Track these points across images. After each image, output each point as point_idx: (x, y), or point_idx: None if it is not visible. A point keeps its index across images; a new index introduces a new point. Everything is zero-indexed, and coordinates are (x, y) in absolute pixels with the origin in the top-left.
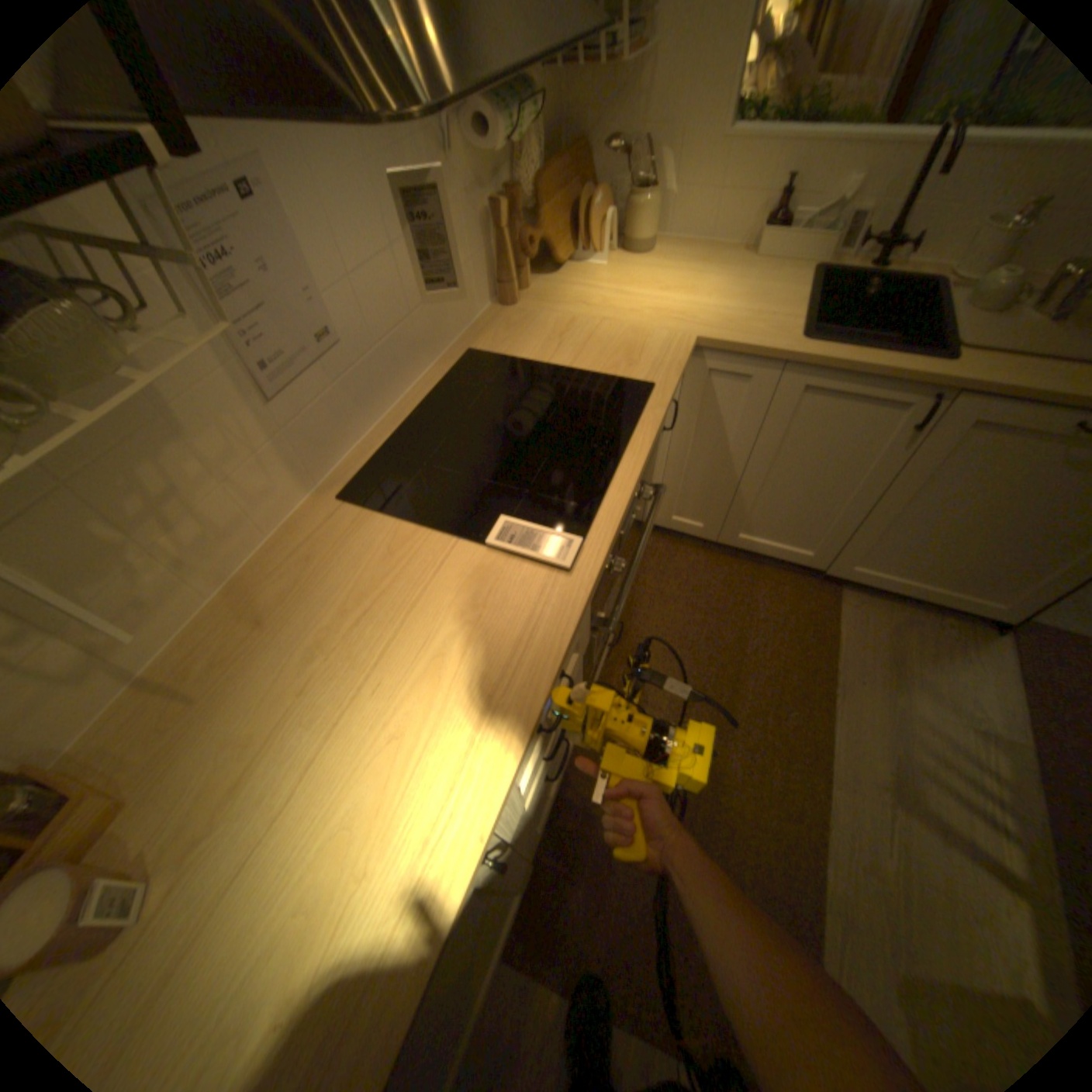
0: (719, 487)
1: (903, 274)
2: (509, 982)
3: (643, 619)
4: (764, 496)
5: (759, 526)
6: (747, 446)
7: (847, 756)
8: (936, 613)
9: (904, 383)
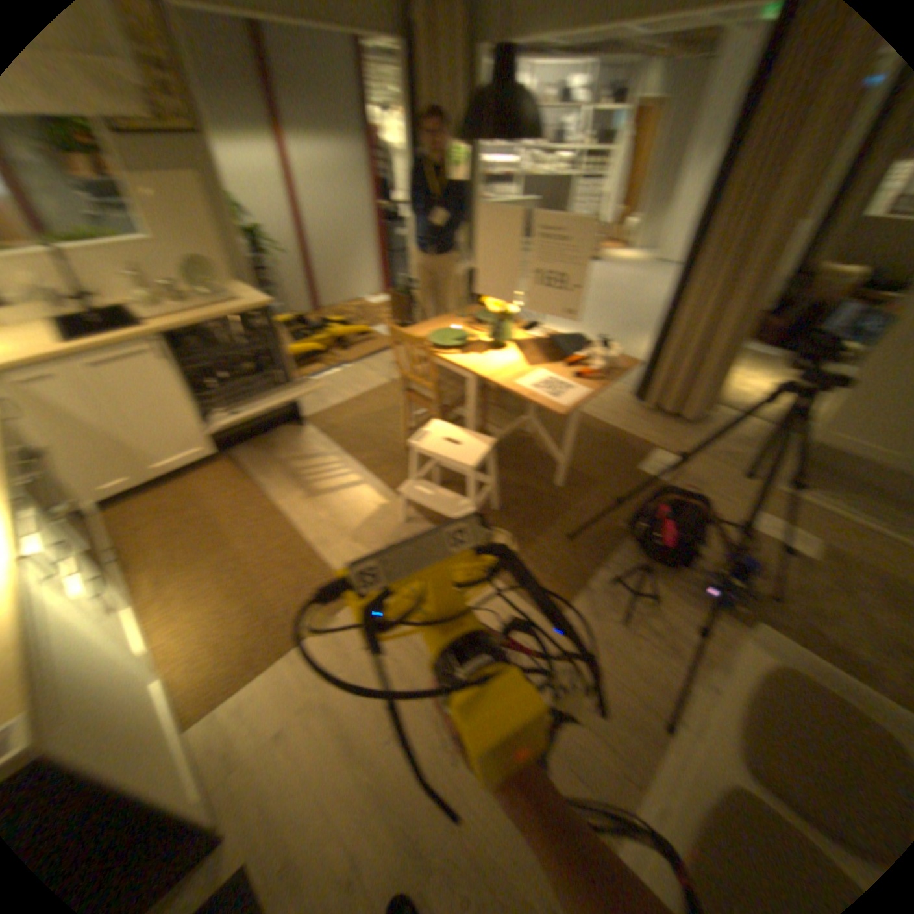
0: (101, 447)
1: (96, 306)
2: (195, 726)
3: (129, 546)
4: (133, 434)
5: (151, 453)
6: (88, 412)
7: (280, 500)
8: (275, 435)
9: (126, 340)
